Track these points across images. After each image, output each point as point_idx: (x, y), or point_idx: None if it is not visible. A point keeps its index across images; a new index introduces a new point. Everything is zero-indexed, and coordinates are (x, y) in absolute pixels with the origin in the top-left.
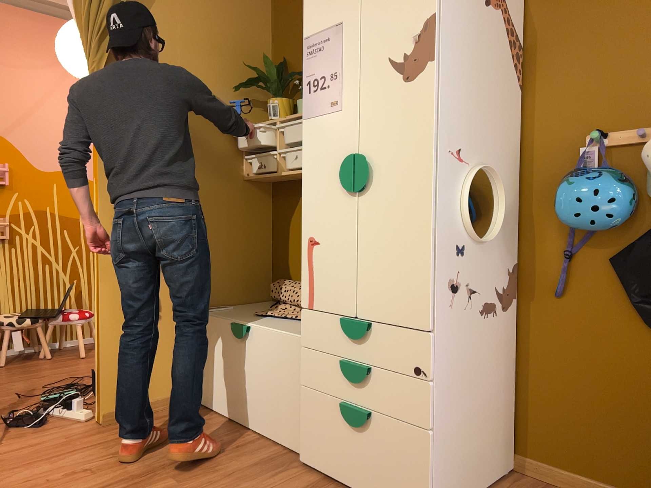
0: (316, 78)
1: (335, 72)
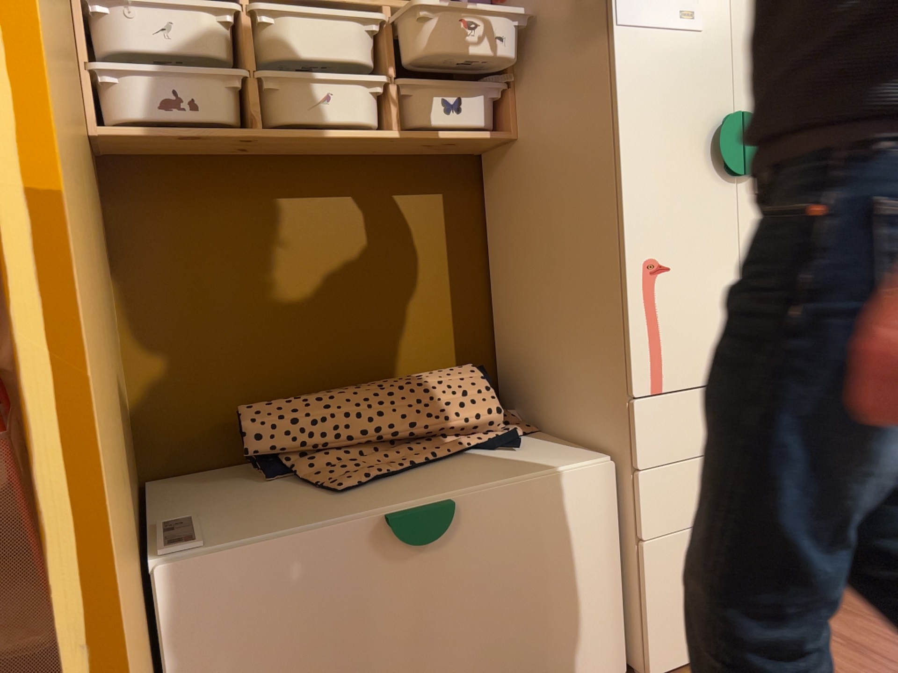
0: None
1: None
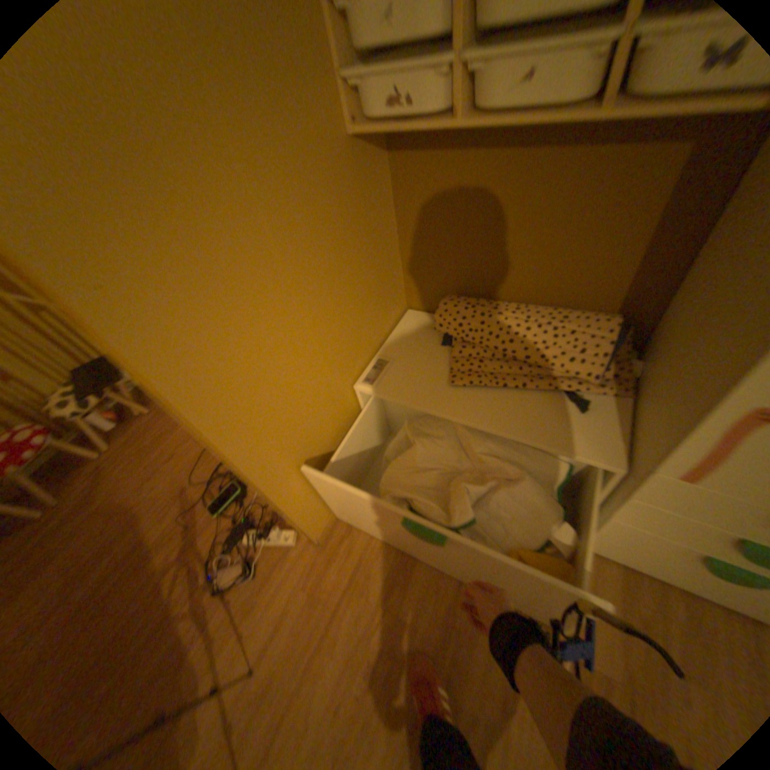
0: None
1: None
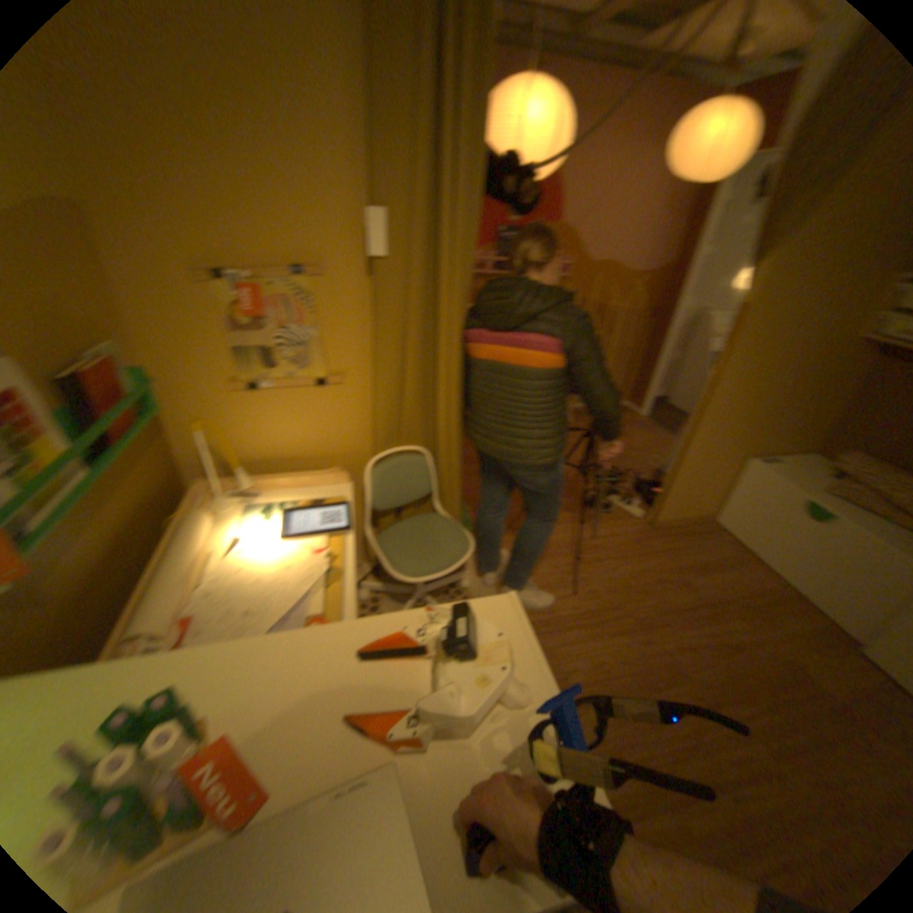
0: None
1: None
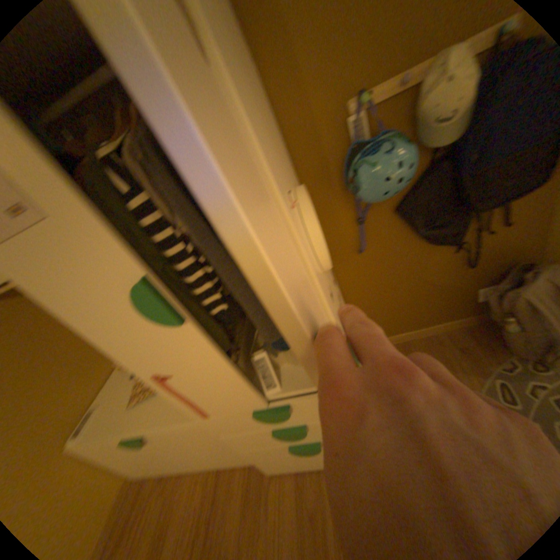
0: None
1: None
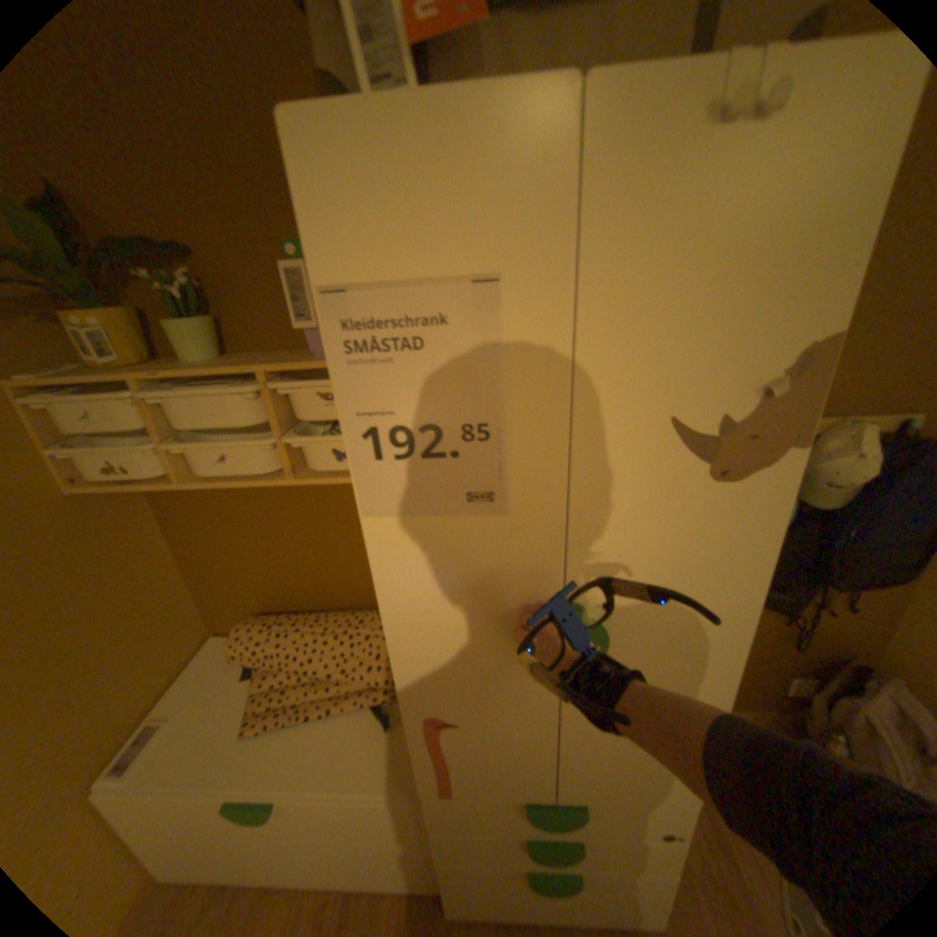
0: (400, 424)
1: (480, 422)
